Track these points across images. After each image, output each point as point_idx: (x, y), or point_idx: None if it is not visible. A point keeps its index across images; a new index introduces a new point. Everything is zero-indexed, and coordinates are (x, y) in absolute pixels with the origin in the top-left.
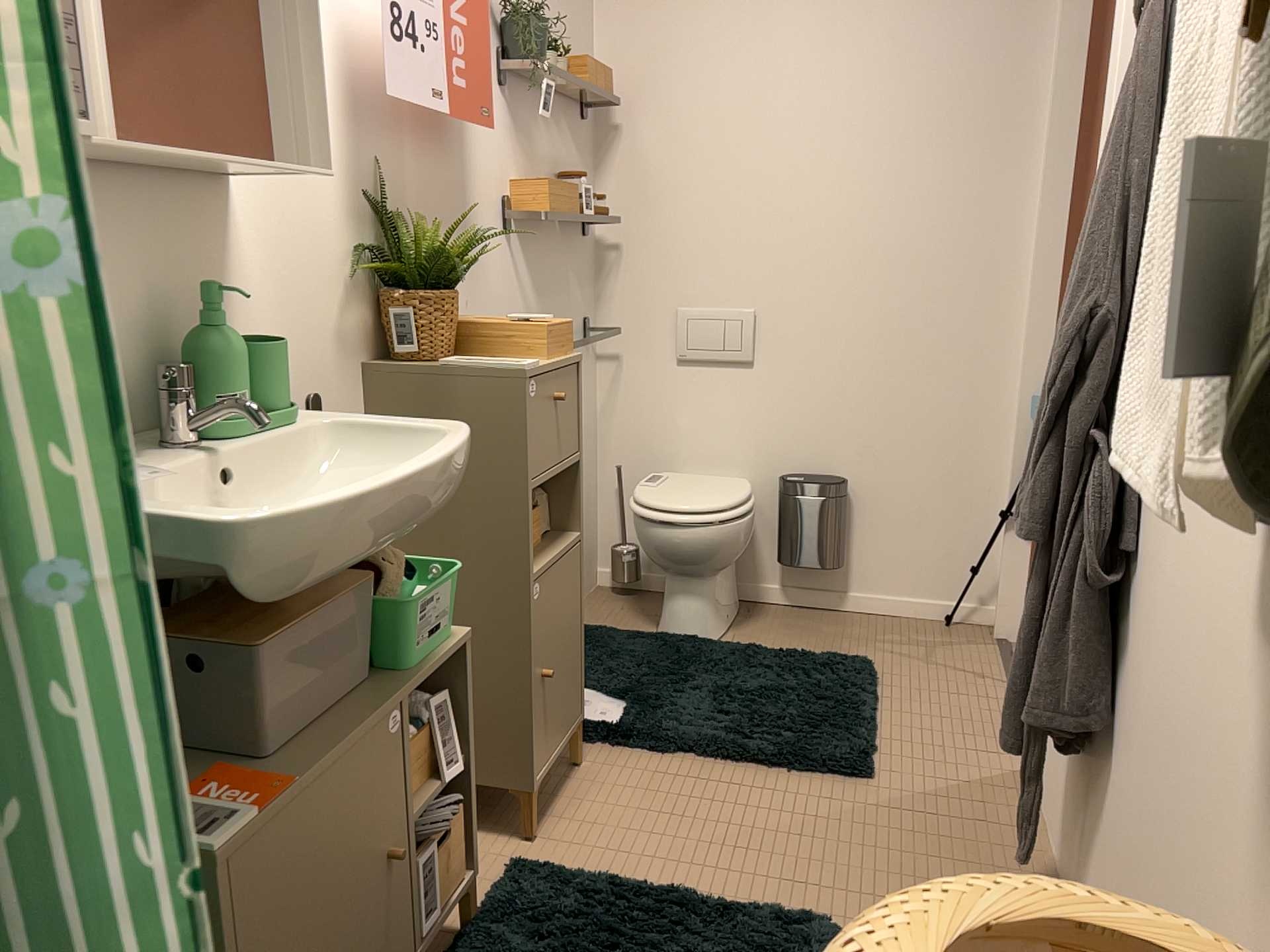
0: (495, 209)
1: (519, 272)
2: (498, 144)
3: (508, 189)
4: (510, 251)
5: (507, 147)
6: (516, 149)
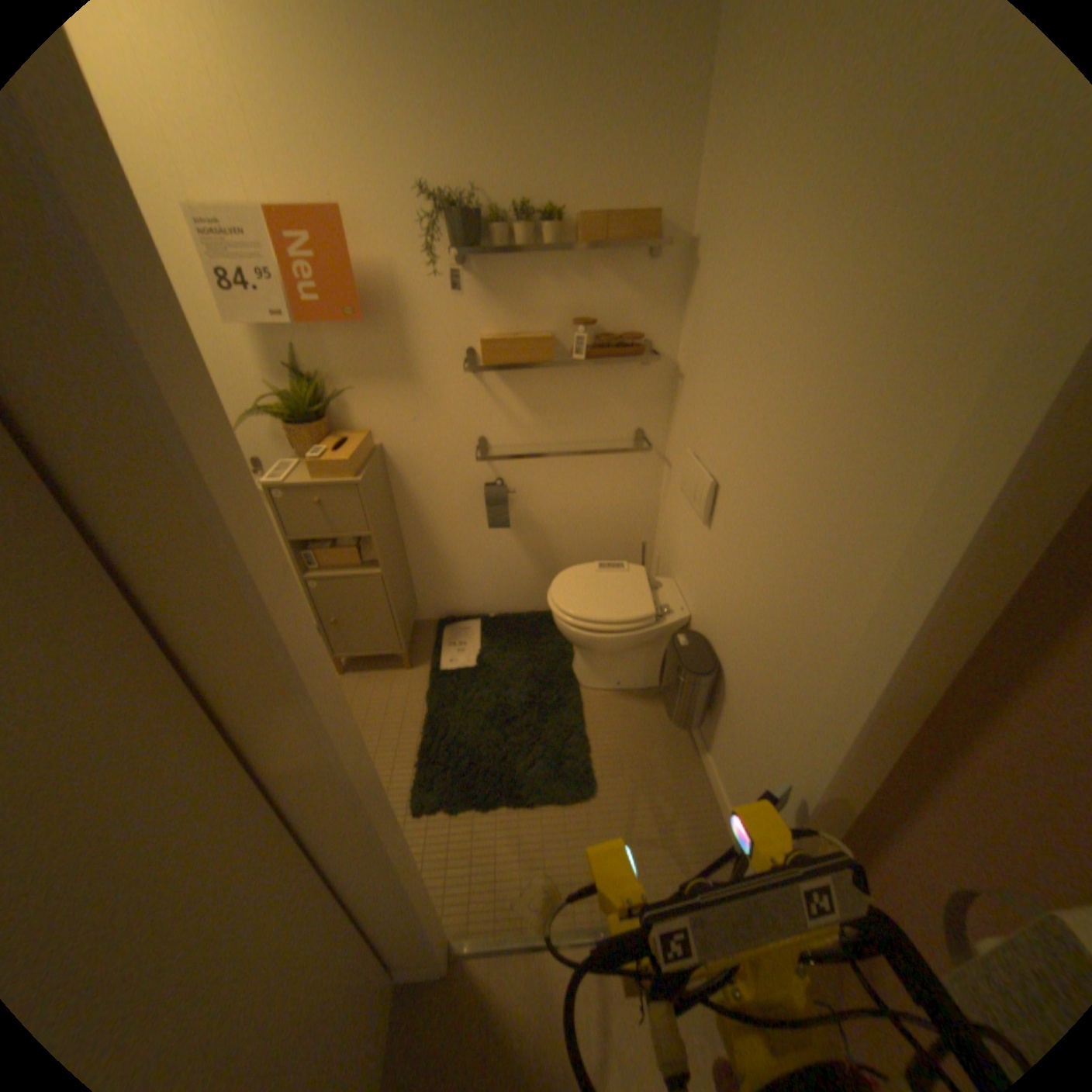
0: (451, 357)
1: (496, 398)
2: (455, 310)
3: (474, 341)
4: (479, 385)
5: (471, 309)
6: (490, 308)
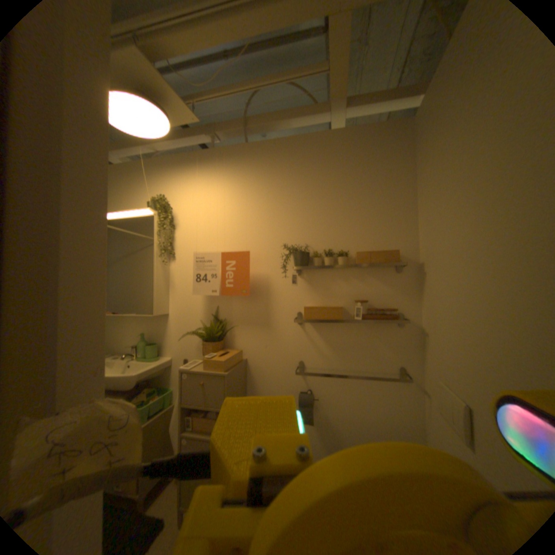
0: (289, 315)
1: (311, 338)
2: (294, 292)
3: (302, 307)
4: (302, 330)
5: (301, 292)
6: (311, 292)
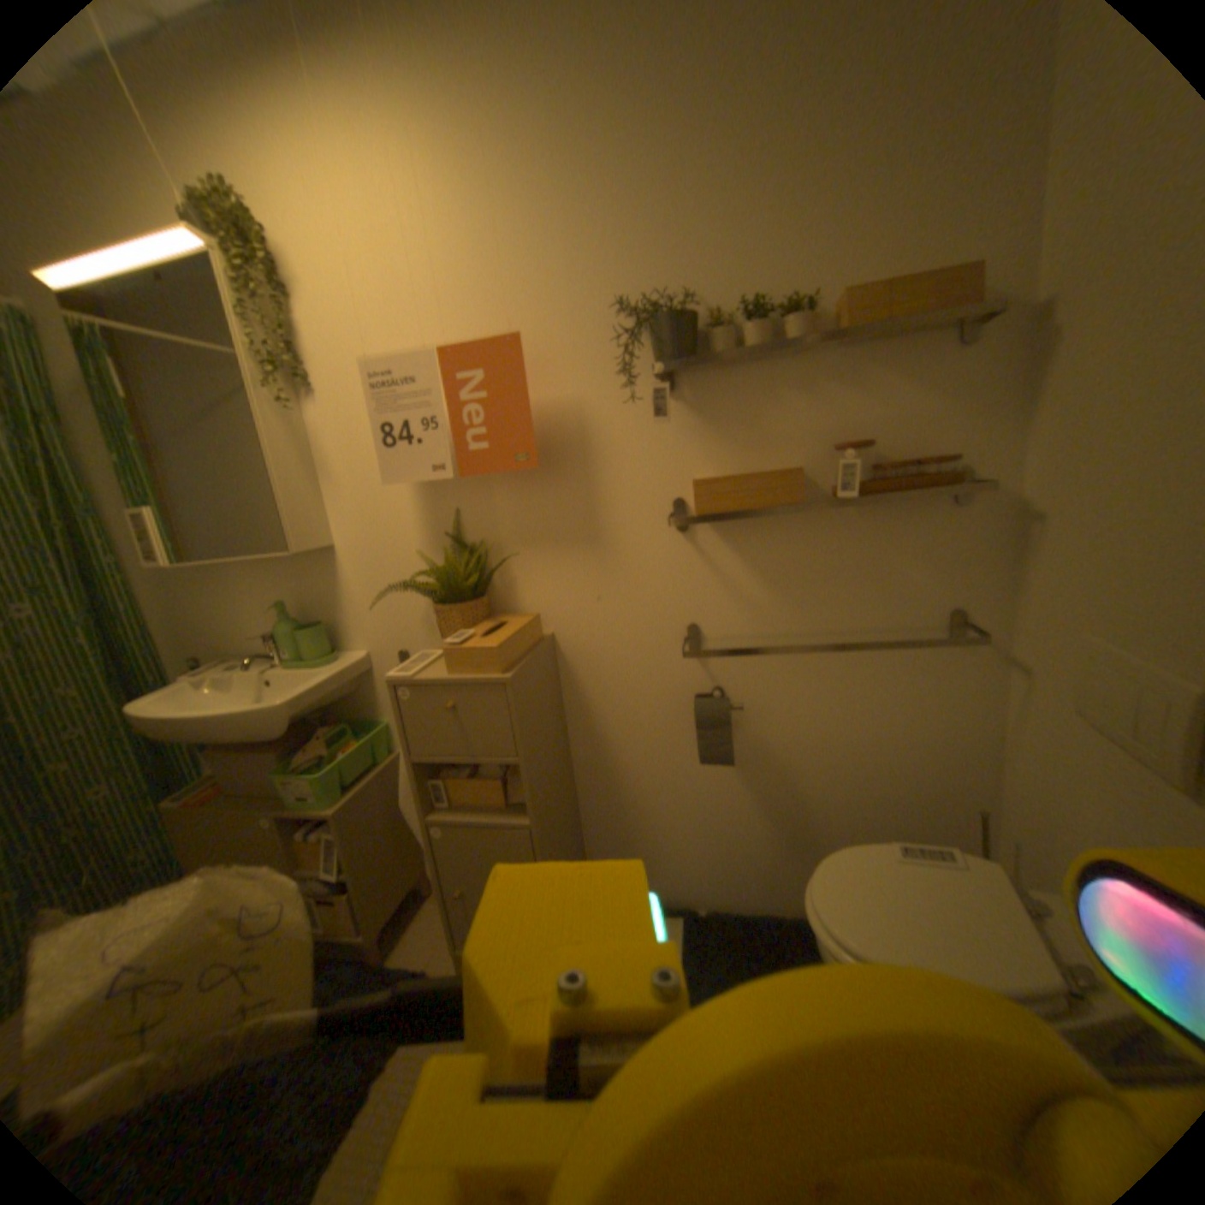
0: (653, 510)
1: (716, 563)
2: (660, 446)
3: (686, 485)
4: (691, 545)
5: (682, 443)
6: (708, 440)
